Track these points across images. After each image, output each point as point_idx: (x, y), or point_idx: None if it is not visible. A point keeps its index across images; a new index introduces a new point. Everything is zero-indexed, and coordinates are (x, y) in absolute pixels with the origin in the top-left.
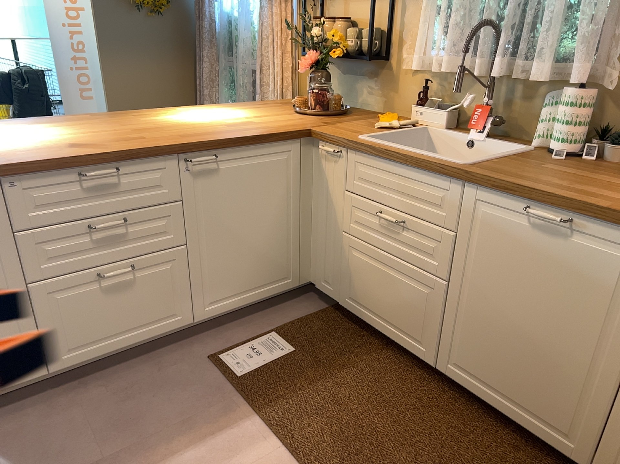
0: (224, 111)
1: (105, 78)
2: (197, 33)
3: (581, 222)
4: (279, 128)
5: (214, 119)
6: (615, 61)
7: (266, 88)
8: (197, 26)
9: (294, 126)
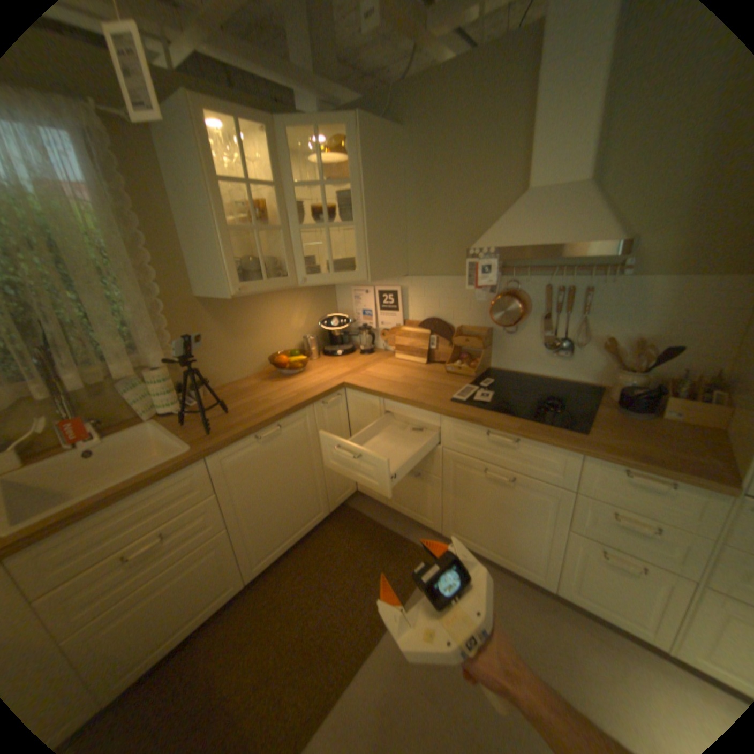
0: None
1: None
2: None
3: (282, 423)
4: None
5: None
6: (162, 345)
7: None
8: None
9: None
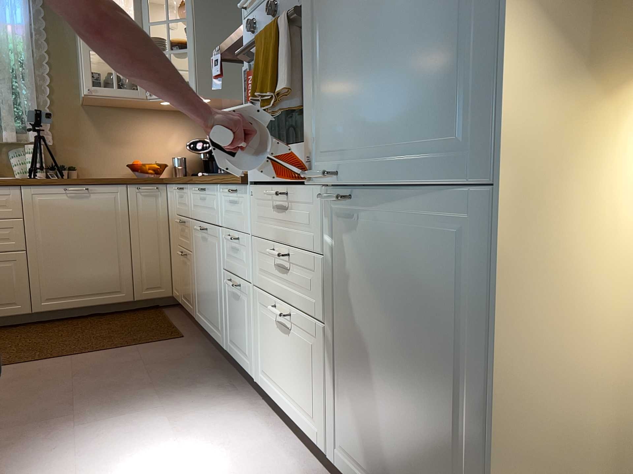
0: None
1: None
2: None
3: (91, 188)
4: None
5: None
6: (46, 131)
7: None
8: None
9: None
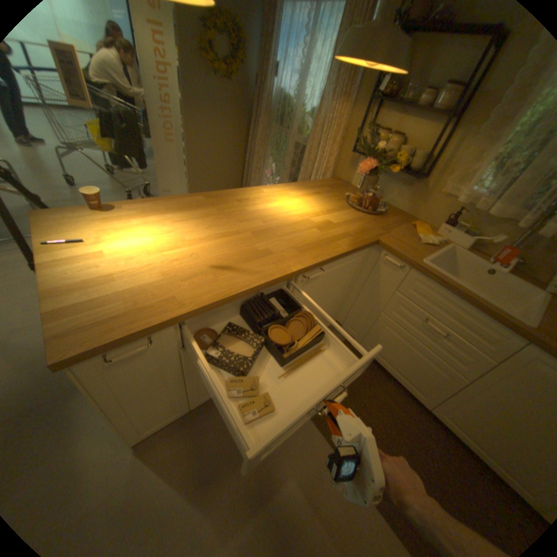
0: (299, 198)
1: (184, 129)
2: (255, 99)
3: None
4: (358, 238)
5: (300, 213)
6: None
7: (310, 163)
8: (255, 94)
9: (364, 233)
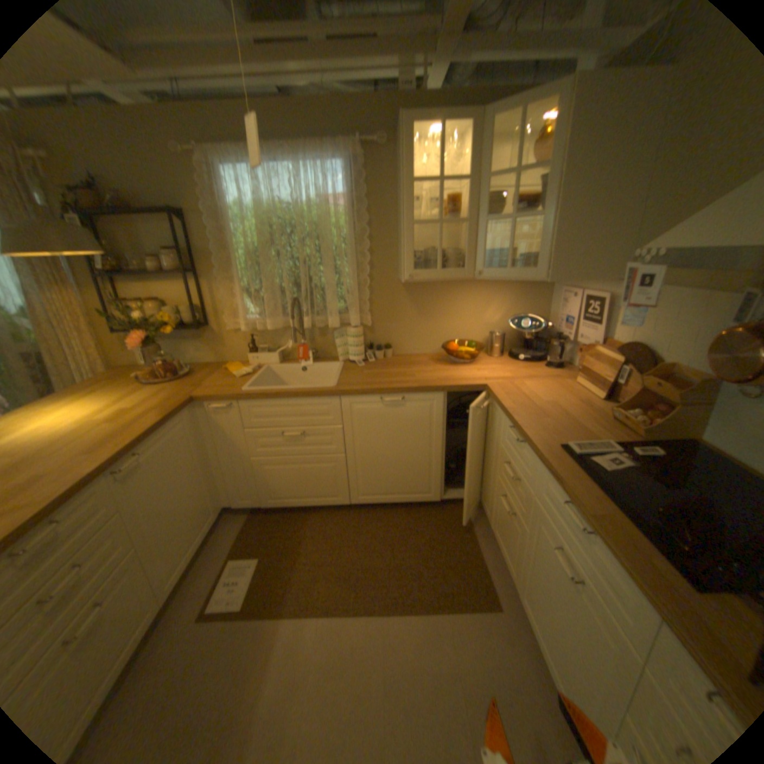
0: (62, 407)
1: None
2: None
3: (407, 396)
4: (165, 405)
5: (72, 420)
6: (365, 310)
7: (61, 366)
8: None
9: (172, 398)
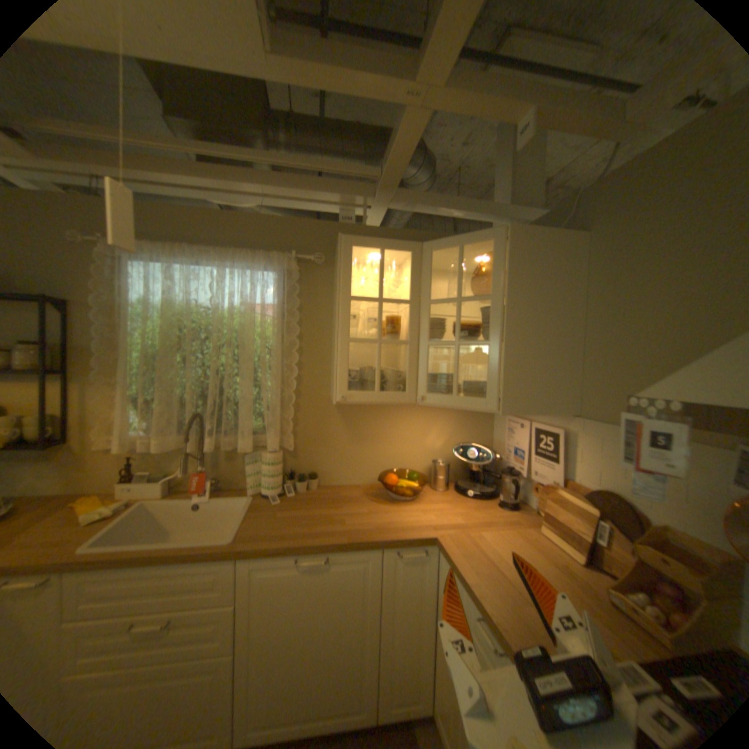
0: None
1: None
2: None
3: (334, 556)
4: None
5: None
6: (289, 431)
7: None
8: None
9: None
